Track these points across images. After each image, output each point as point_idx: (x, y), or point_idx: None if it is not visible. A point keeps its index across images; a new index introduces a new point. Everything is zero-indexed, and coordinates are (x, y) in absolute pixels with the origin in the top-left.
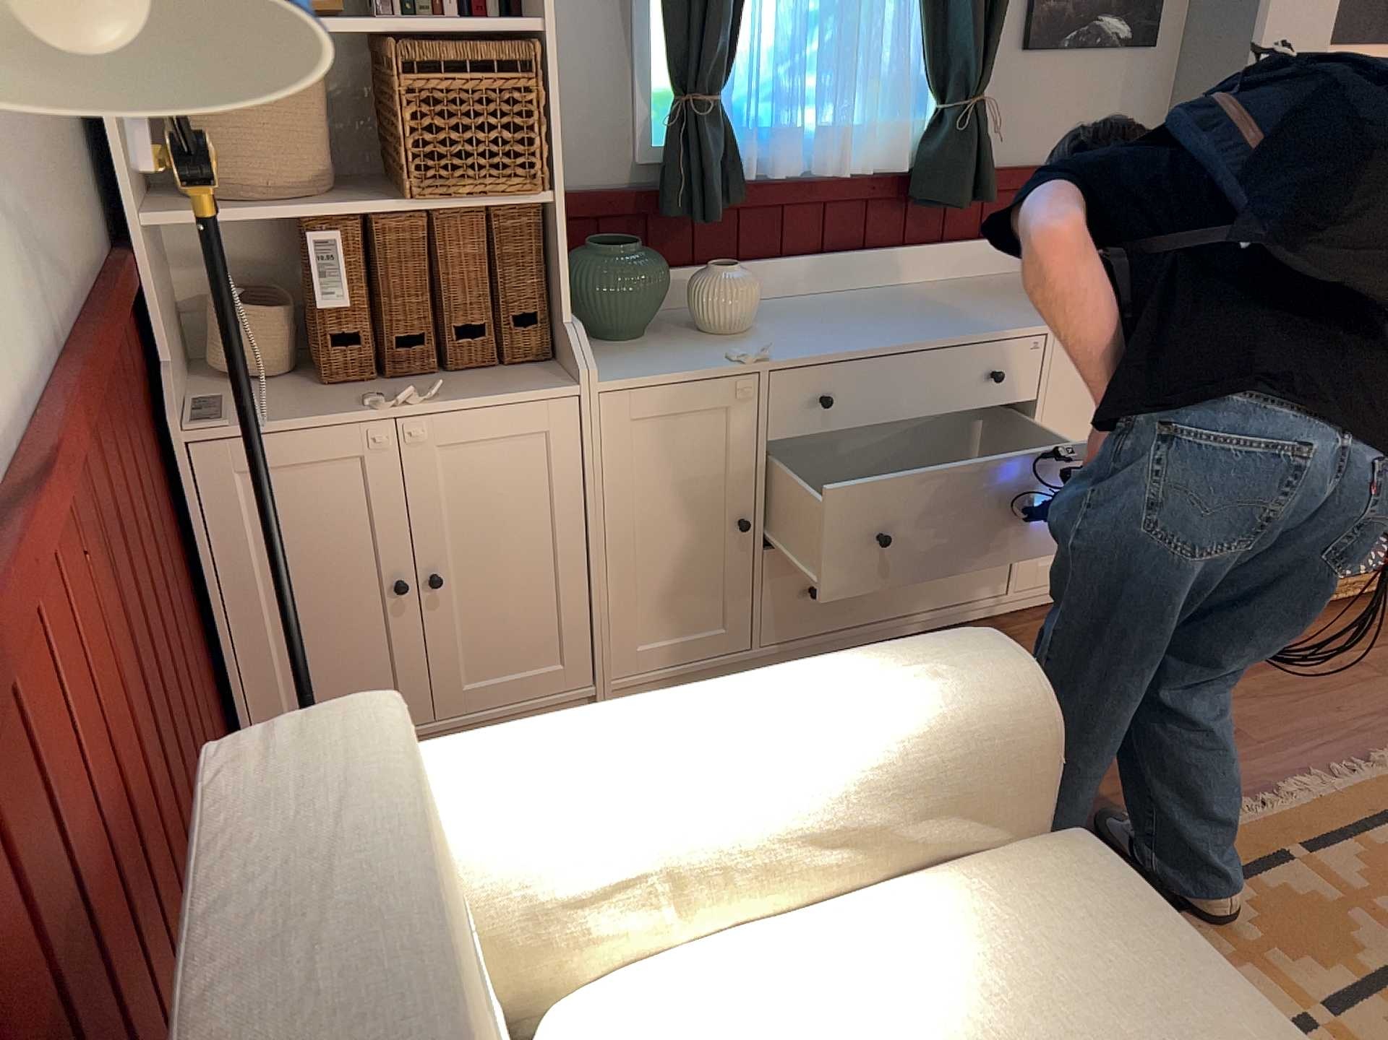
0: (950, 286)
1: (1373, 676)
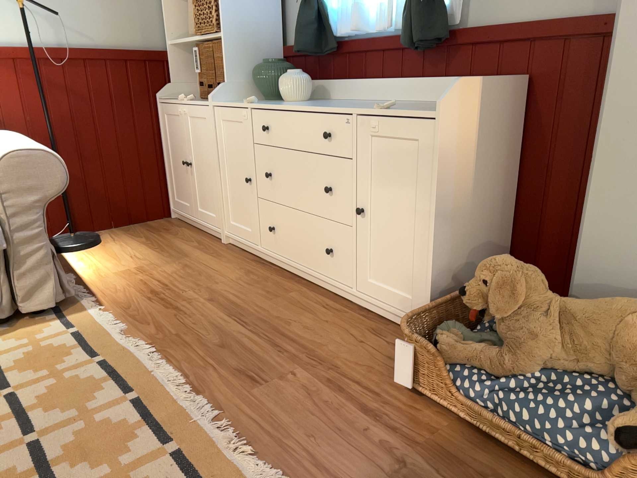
0: (424, 104)
1: (385, 468)
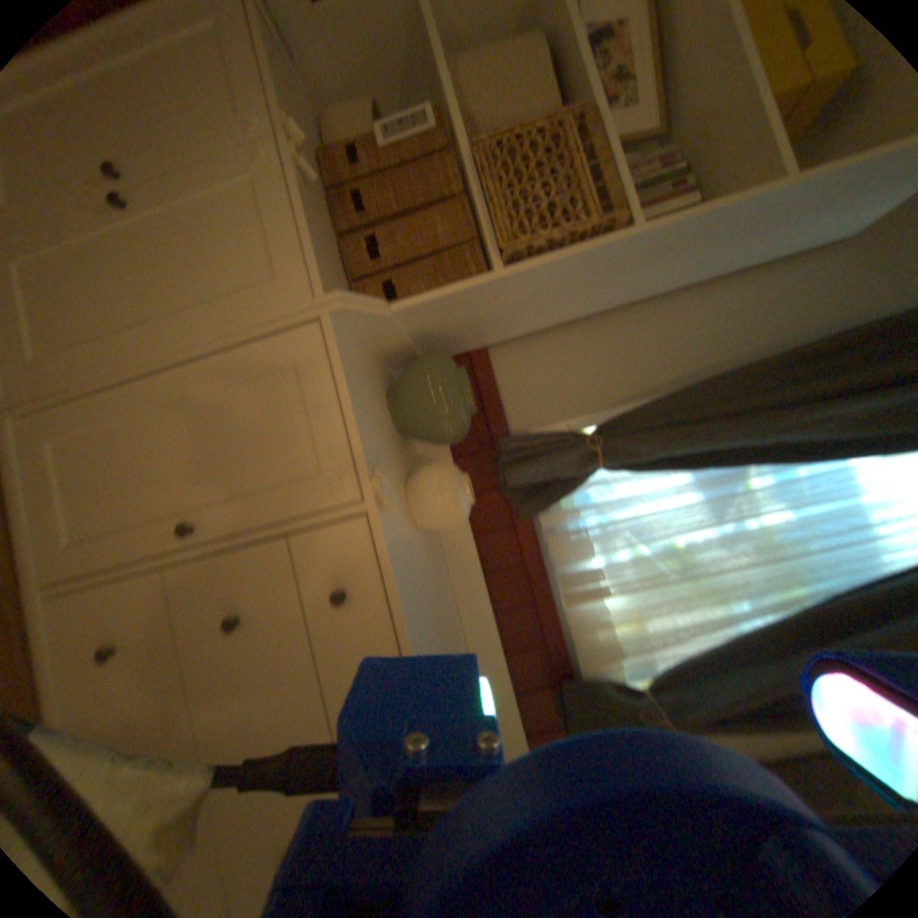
0: None
1: None
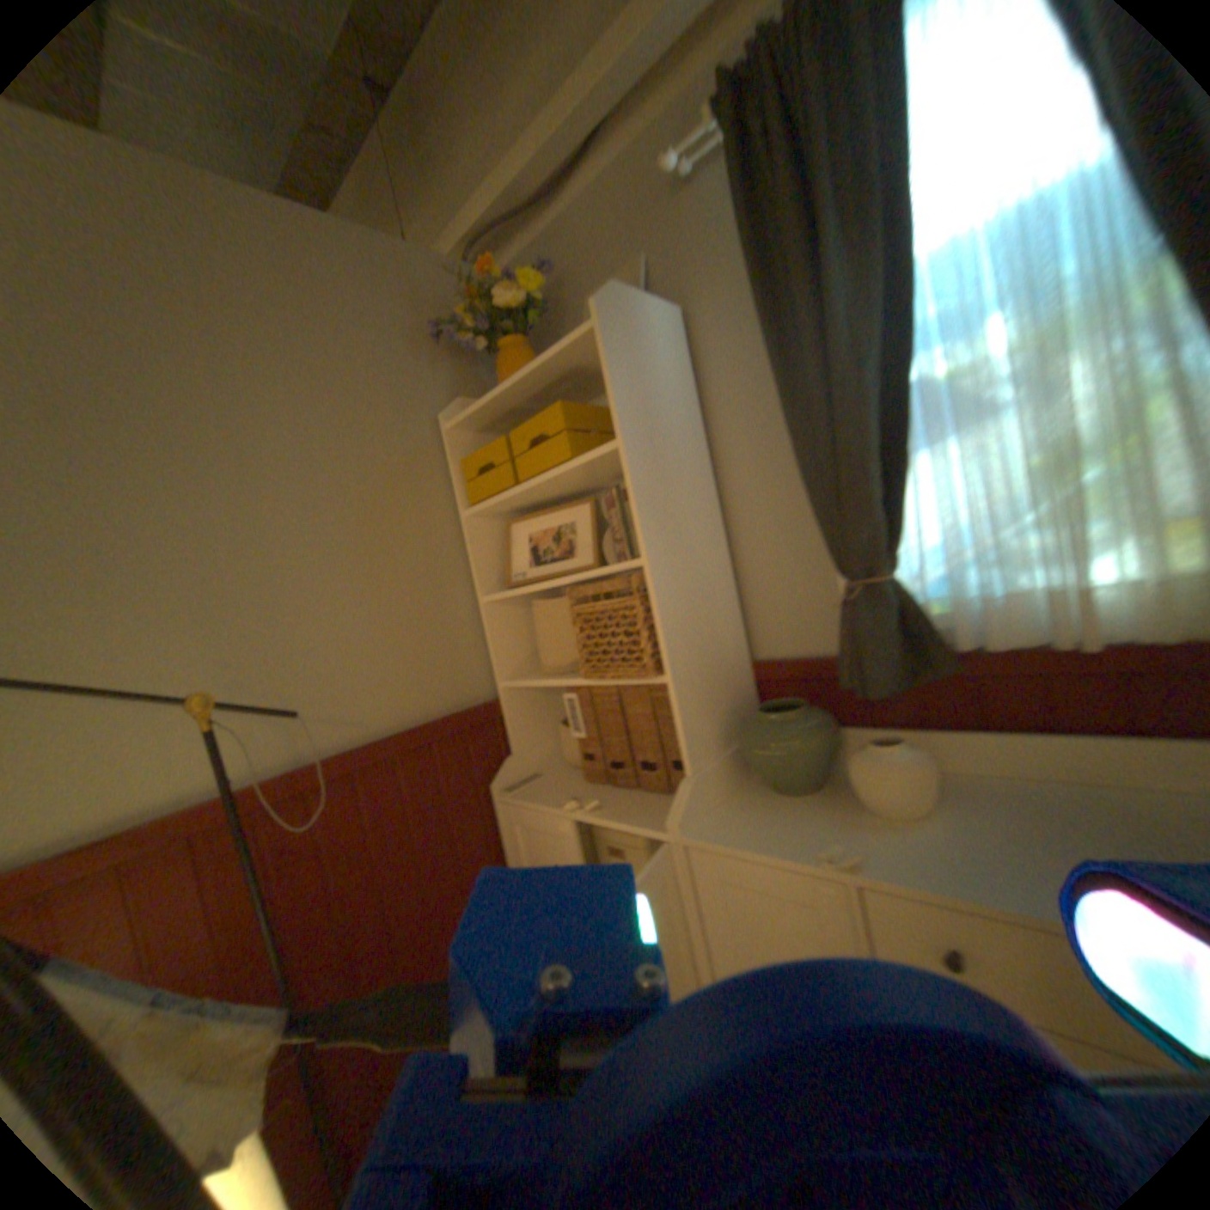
0: None
1: None
